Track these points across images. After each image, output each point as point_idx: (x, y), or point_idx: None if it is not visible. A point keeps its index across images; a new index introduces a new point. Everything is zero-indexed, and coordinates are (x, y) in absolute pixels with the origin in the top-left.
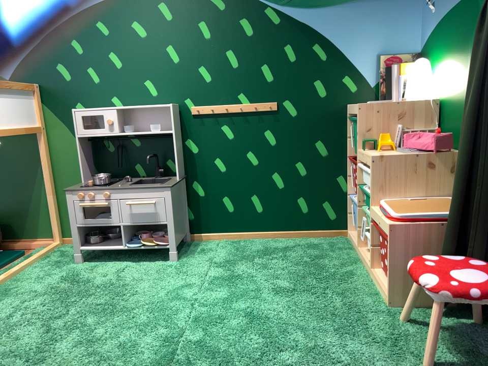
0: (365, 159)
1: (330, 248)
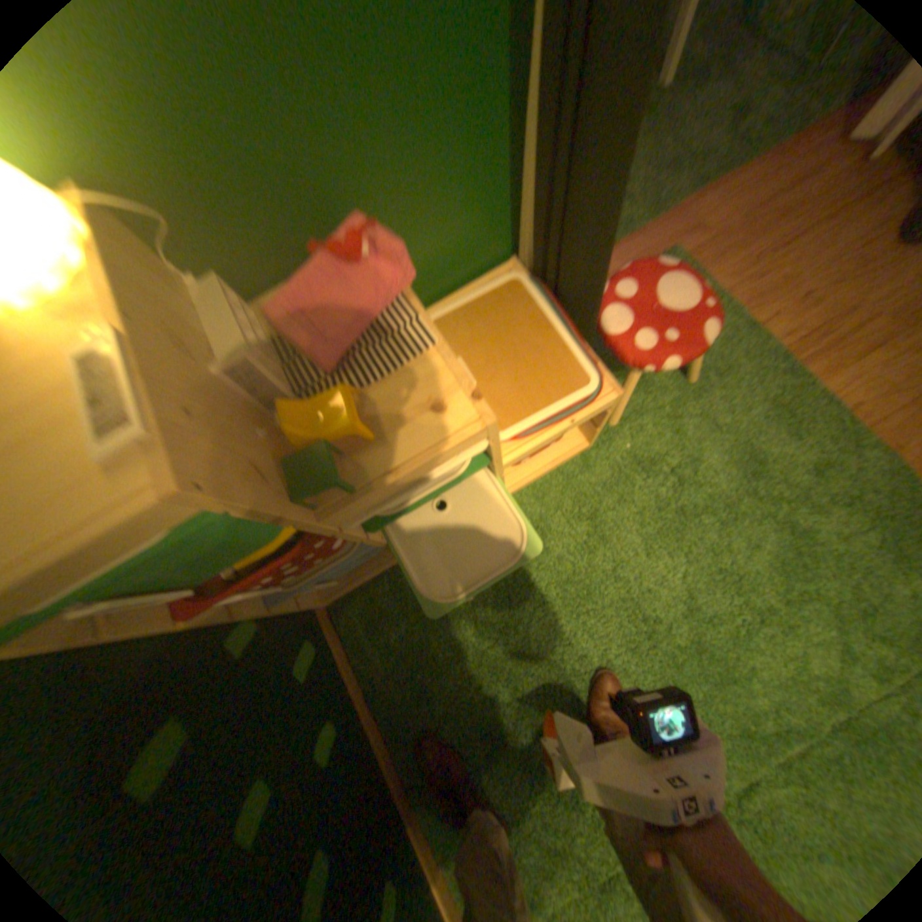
0: (417, 467)
1: (402, 615)
